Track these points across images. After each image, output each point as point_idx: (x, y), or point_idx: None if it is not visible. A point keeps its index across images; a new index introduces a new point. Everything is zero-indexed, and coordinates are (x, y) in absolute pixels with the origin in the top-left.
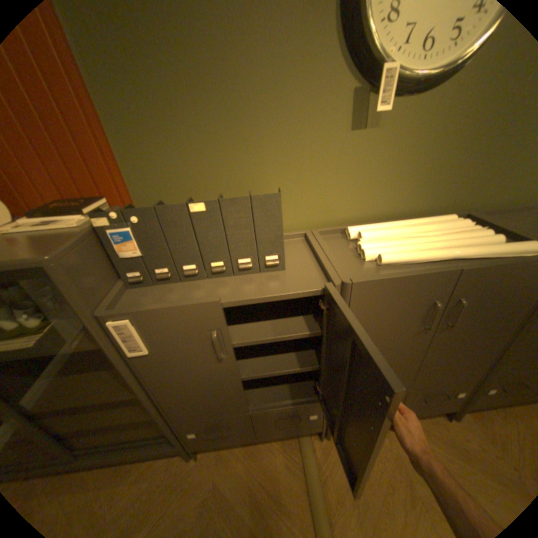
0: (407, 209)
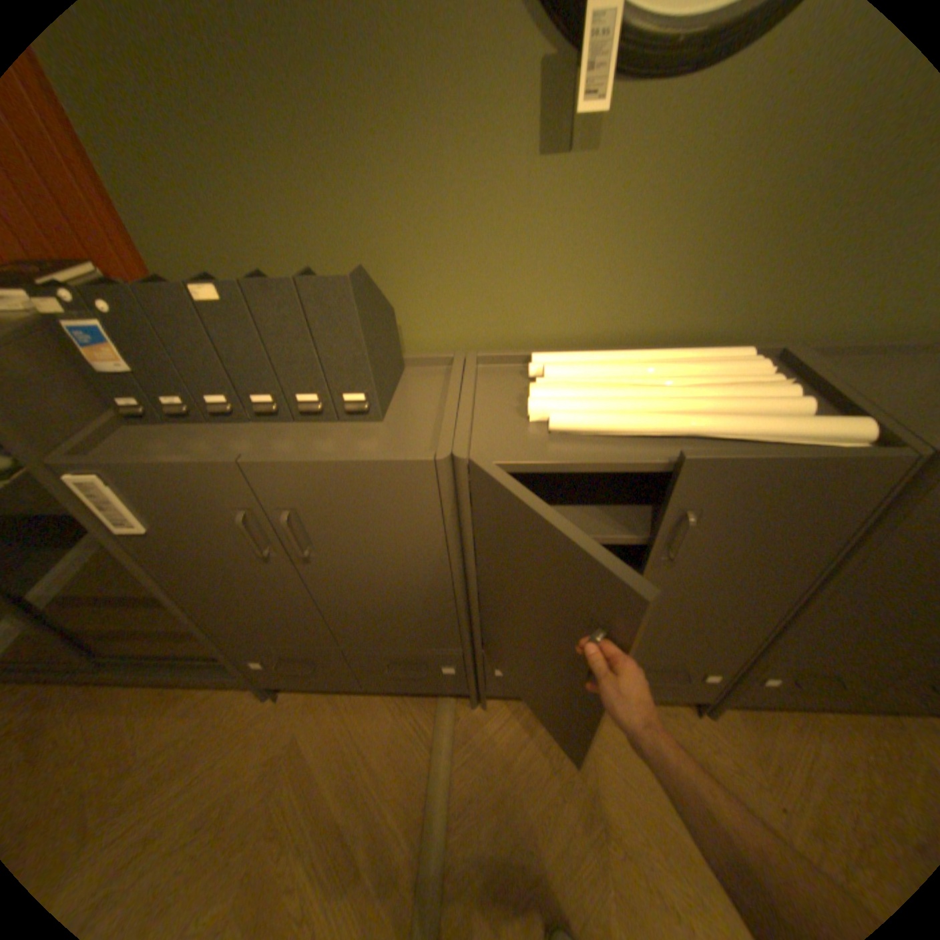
0: (662, 328)
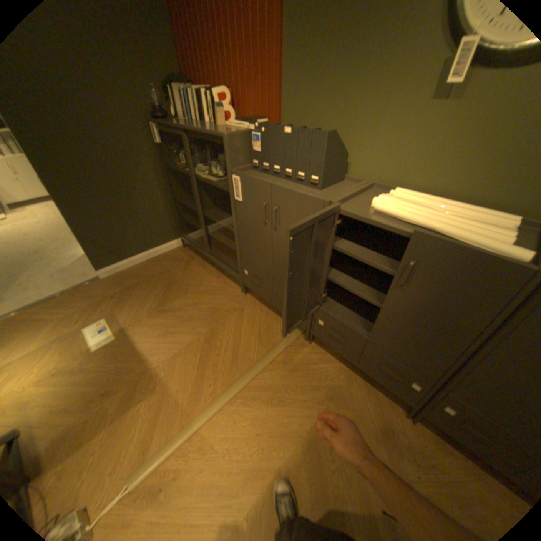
0: (474, 195)
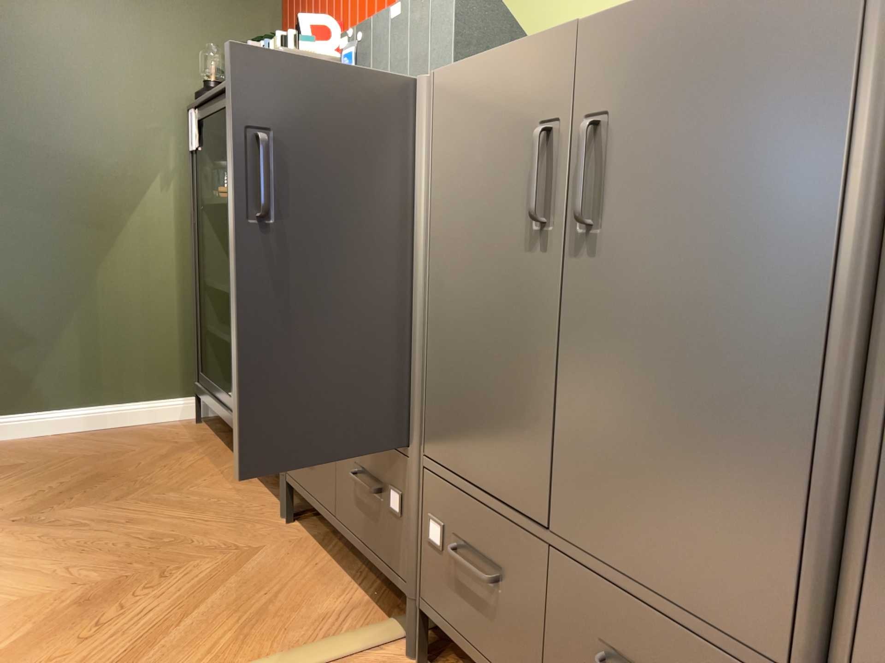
0: None
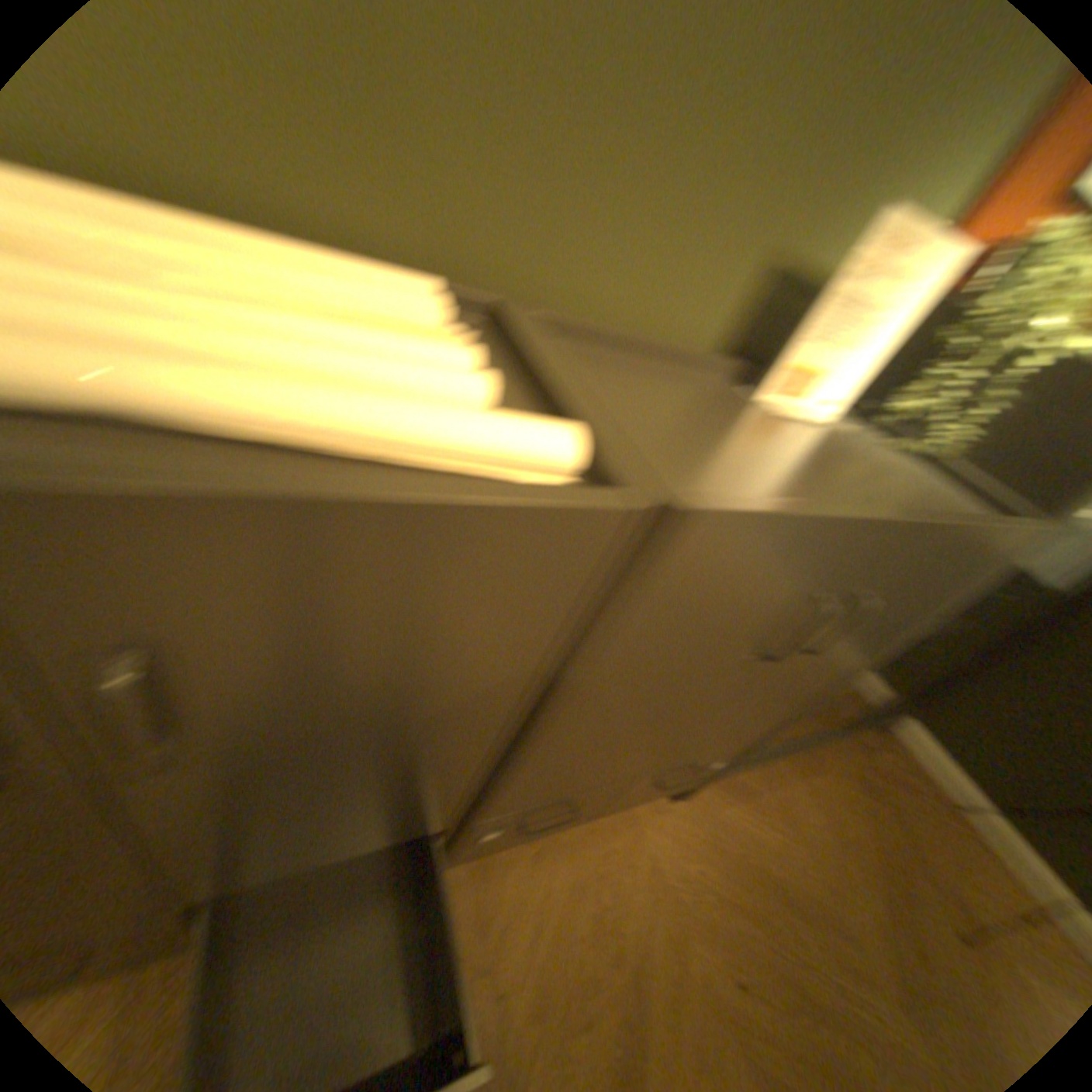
0: (252, 185)
